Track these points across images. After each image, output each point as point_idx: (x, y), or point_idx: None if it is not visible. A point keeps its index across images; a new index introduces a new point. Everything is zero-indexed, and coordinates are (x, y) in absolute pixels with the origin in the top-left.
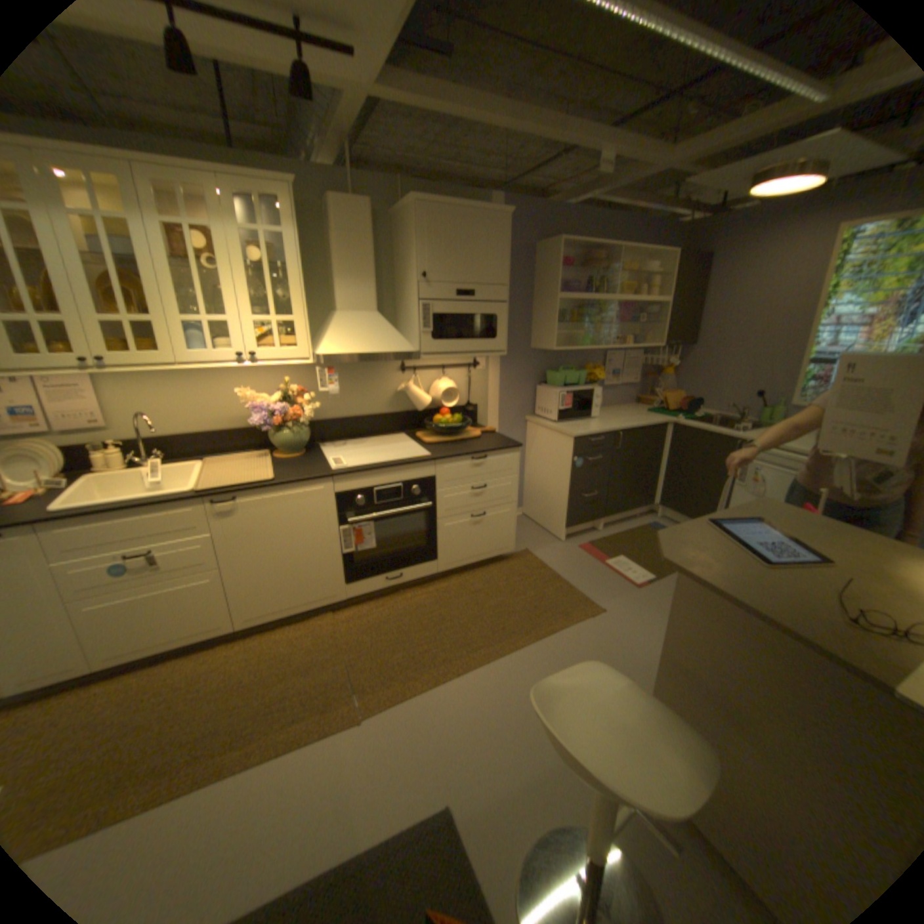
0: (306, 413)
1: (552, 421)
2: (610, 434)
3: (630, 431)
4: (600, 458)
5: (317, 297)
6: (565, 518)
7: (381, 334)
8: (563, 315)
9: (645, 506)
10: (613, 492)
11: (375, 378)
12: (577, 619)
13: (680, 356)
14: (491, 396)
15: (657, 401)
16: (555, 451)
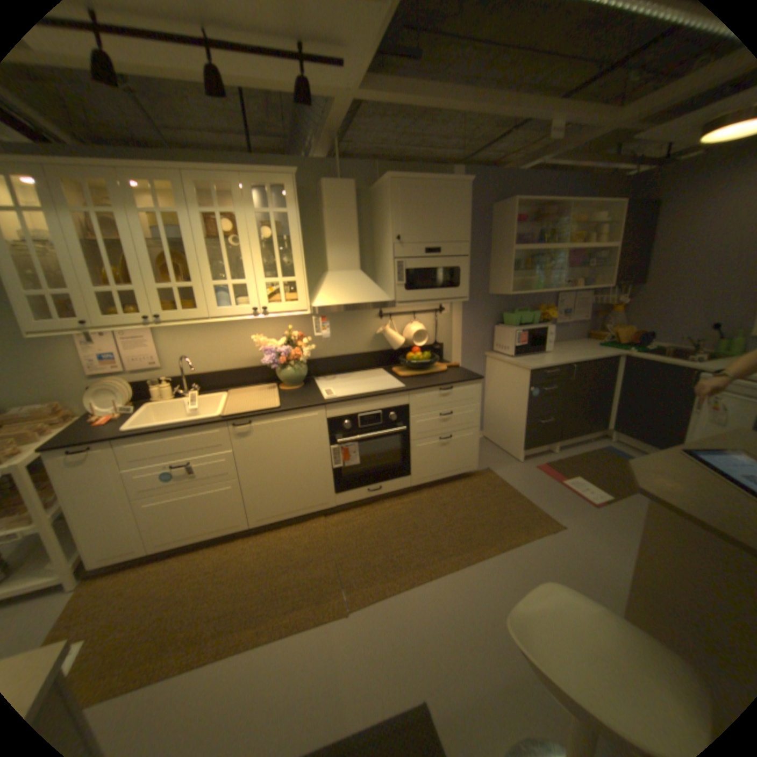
0: (304, 353)
1: (510, 356)
2: (565, 367)
3: (584, 364)
4: (555, 388)
5: (313, 261)
6: (523, 442)
7: (363, 288)
8: (518, 264)
9: (599, 432)
10: (568, 418)
11: (358, 324)
12: (539, 535)
13: (629, 295)
14: (455, 336)
15: (607, 336)
16: (513, 382)
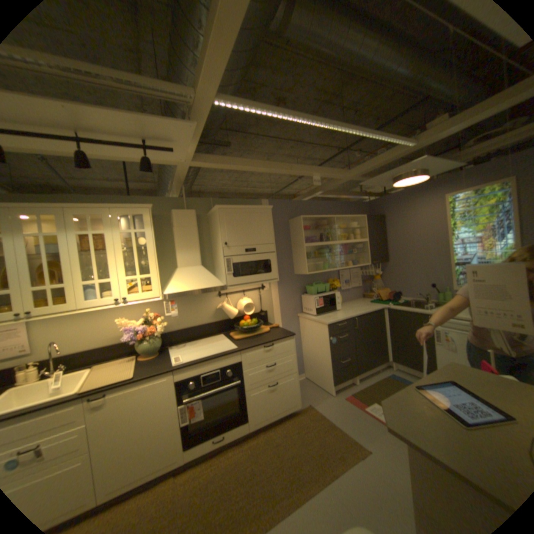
0: (158, 329)
1: (313, 315)
2: (350, 320)
3: (362, 317)
4: (346, 336)
5: (168, 261)
6: (332, 379)
7: (203, 278)
8: (309, 255)
9: (383, 364)
10: (360, 357)
11: (203, 302)
12: (352, 463)
13: (381, 269)
14: (275, 304)
15: (375, 296)
16: (318, 335)
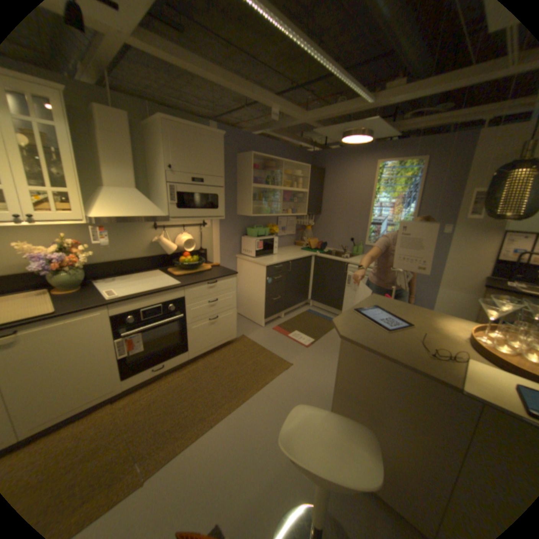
0: (81, 259)
1: (252, 257)
2: (285, 263)
3: (294, 261)
4: (280, 277)
5: (87, 175)
6: (263, 313)
7: (140, 203)
8: (255, 196)
9: (303, 301)
10: (288, 295)
11: (136, 233)
12: (278, 372)
13: (313, 220)
14: (215, 243)
15: (304, 244)
16: (255, 275)
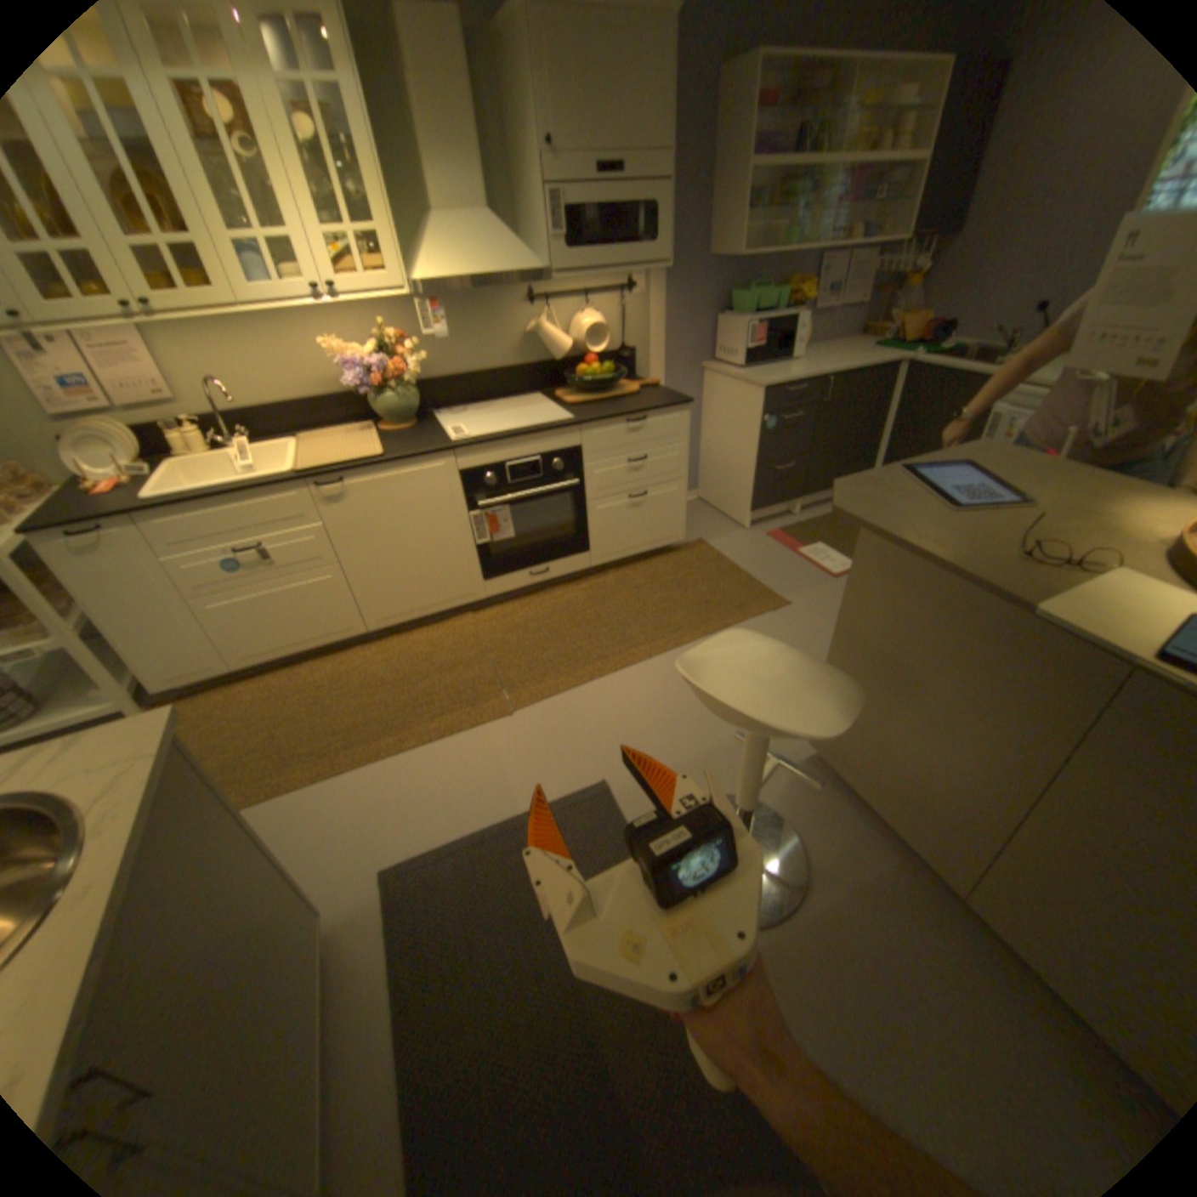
0: (409, 368)
1: (738, 367)
2: (816, 381)
3: (845, 375)
4: (800, 415)
5: (402, 192)
6: (749, 499)
7: (494, 245)
8: (758, 196)
9: None
10: (815, 462)
11: (494, 315)
12: (755, 613)
13: (933, 255)
14: (654, 335)
15: (890, 330)
16: (739, 410)
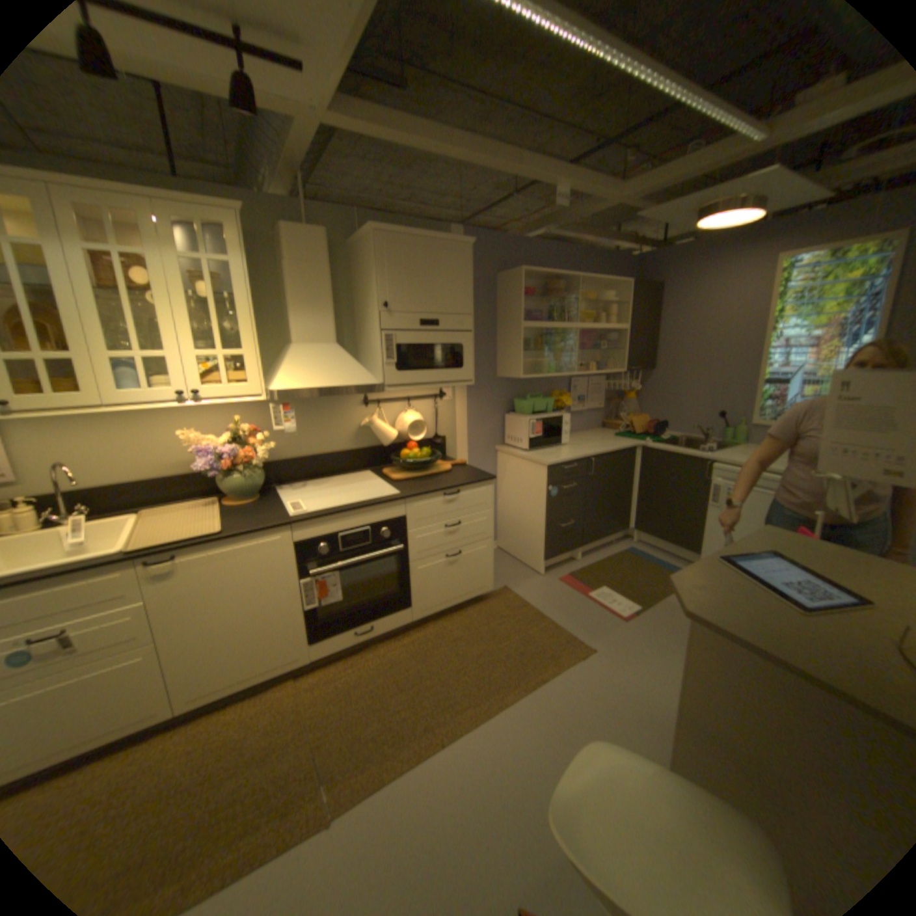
0: (259, 454)
1: (523, 450)
2: (582, 461)
3: (601, 457)
4: (574, 485)
5: (271, 330)
6: (542, 550)
7: (341, 367)
8: (527, 344)
9: (620, 532)
10: (588, 519)
11: (336, 413)
12: (567, 663)
13: (639, 381)
14: (459, 427)
15: (622, 426)
16: (527, 481)
